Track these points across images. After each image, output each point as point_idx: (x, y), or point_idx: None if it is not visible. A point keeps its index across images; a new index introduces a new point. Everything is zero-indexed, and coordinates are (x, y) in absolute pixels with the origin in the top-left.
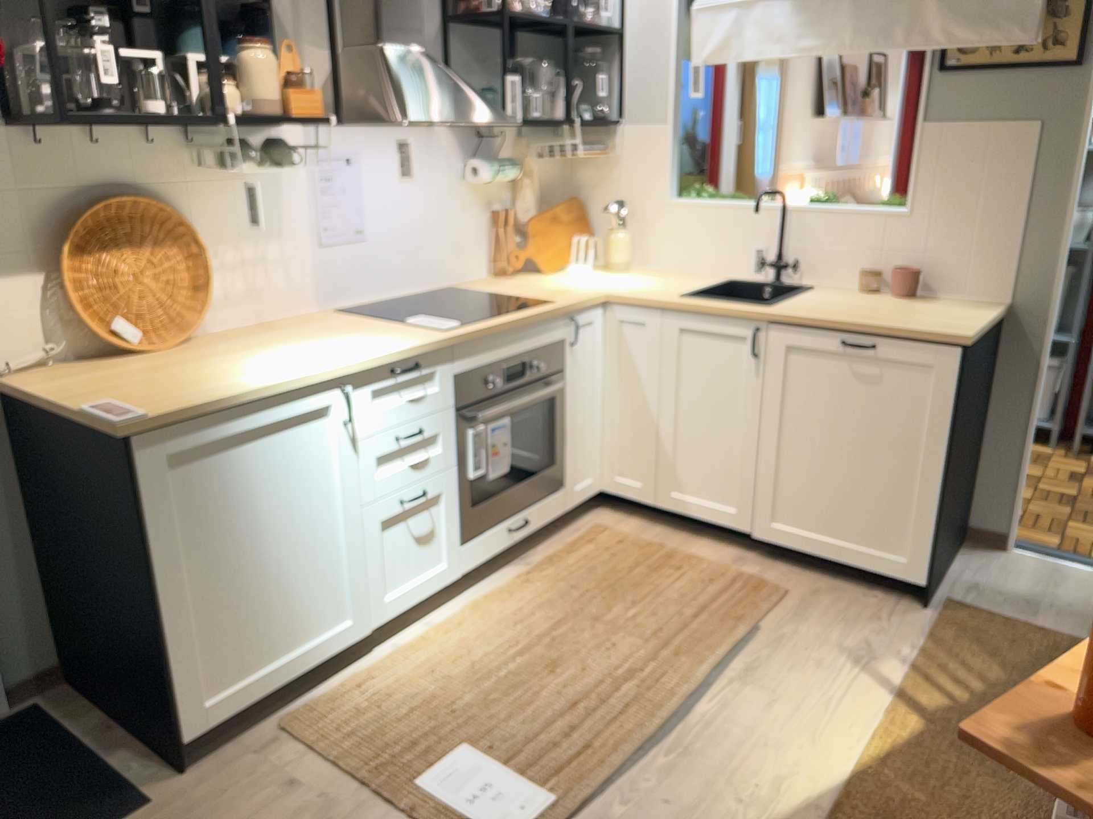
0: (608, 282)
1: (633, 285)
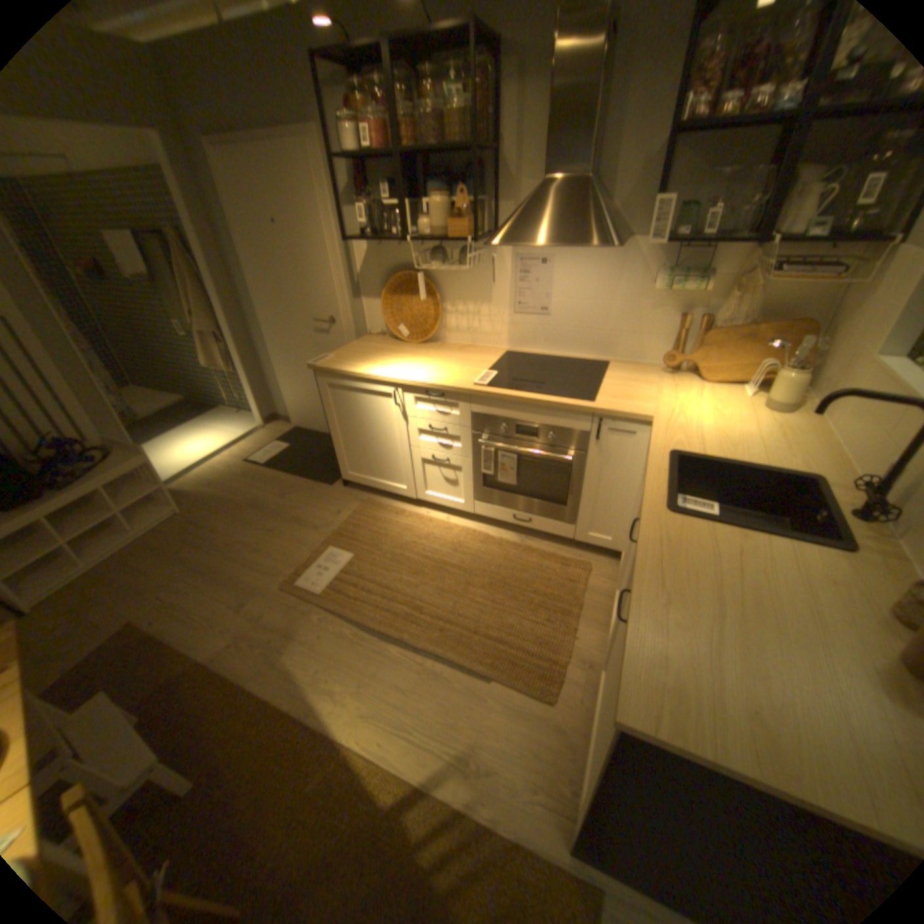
0: (703, 411)
1: (707, 424)
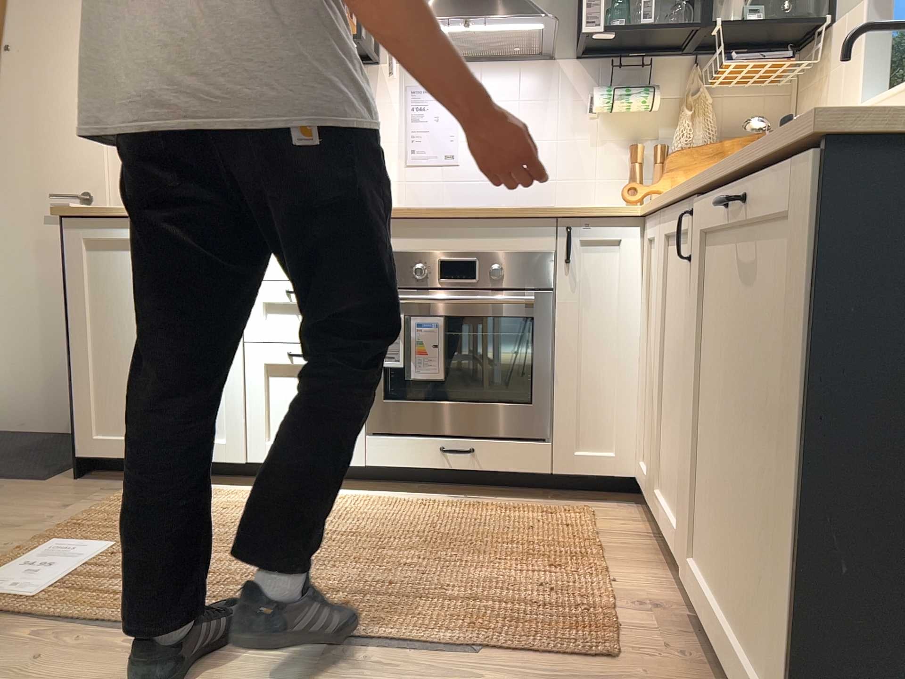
0: None
1: None
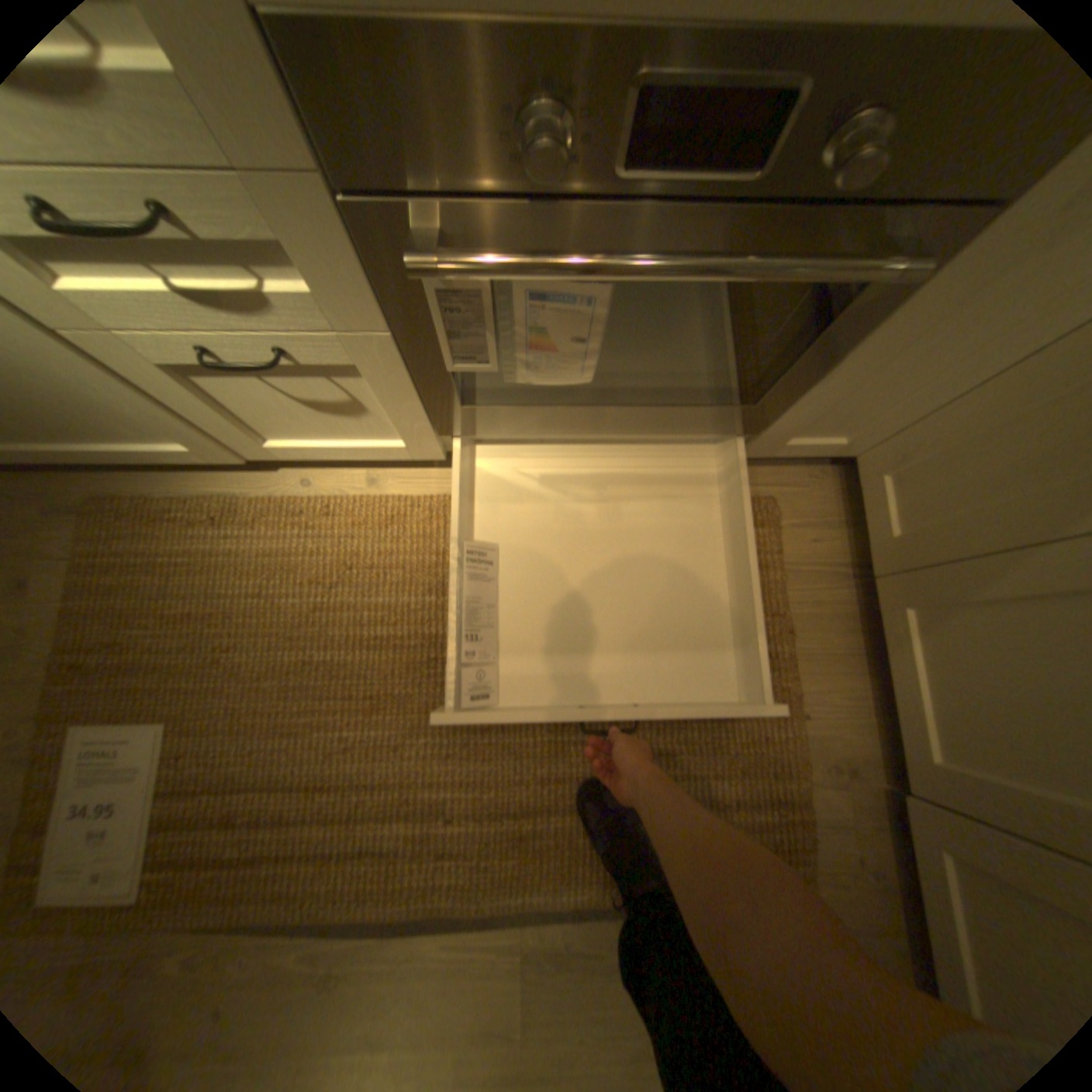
0: None
1: None
